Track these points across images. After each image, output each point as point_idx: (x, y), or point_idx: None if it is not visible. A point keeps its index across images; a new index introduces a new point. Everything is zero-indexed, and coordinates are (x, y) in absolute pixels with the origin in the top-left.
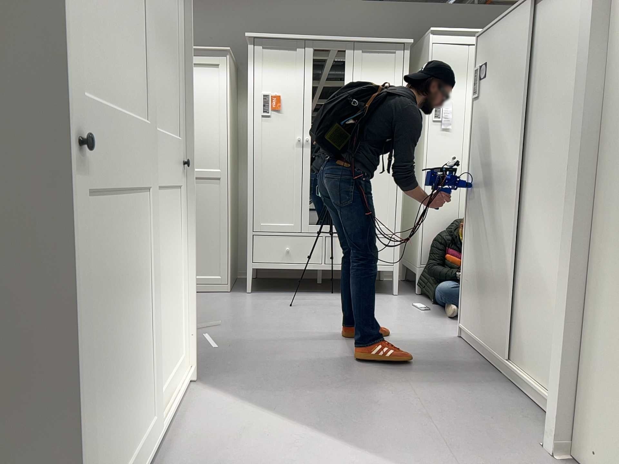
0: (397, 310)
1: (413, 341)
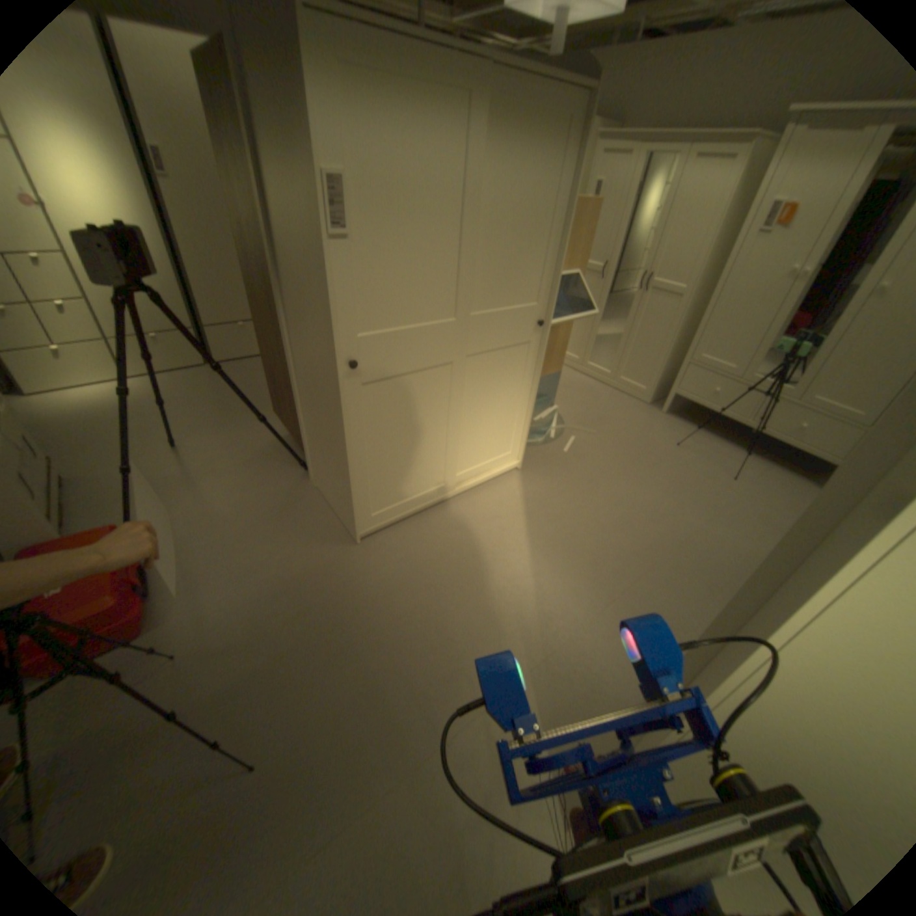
0: (788, 507)
1: (736, 543)
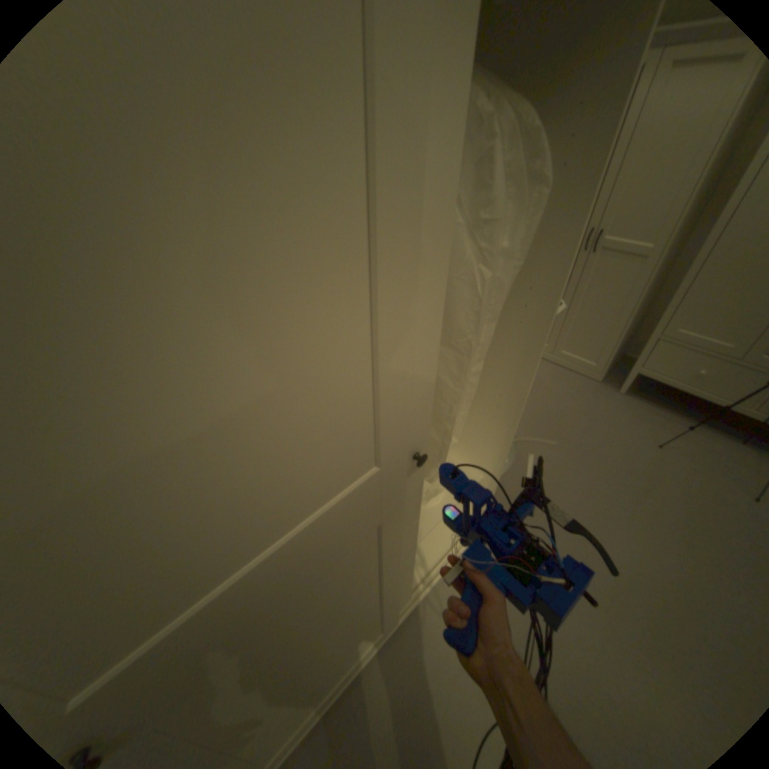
0: None
1: None
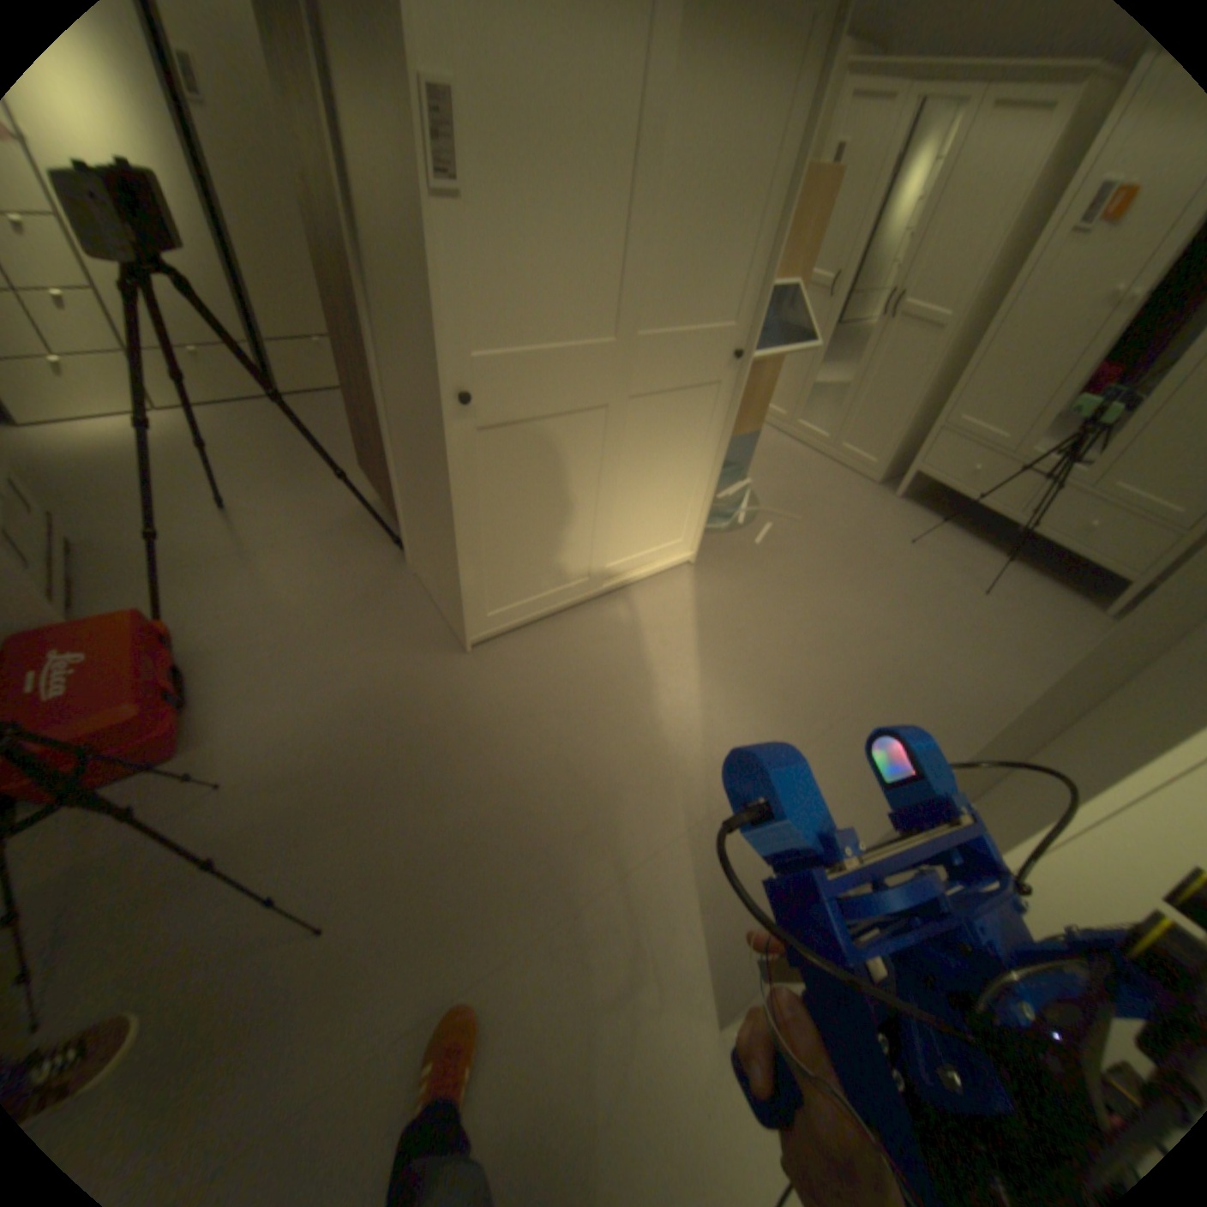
0: (1056, 635)
1: (979, 679)
